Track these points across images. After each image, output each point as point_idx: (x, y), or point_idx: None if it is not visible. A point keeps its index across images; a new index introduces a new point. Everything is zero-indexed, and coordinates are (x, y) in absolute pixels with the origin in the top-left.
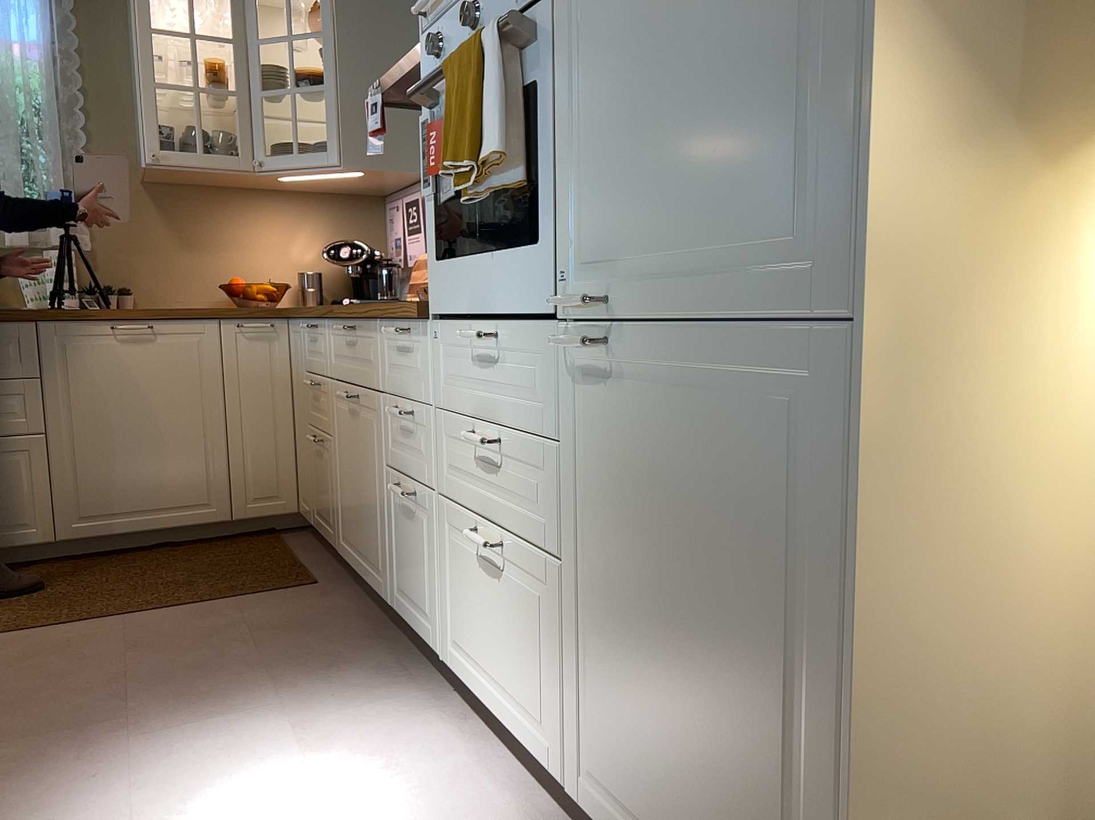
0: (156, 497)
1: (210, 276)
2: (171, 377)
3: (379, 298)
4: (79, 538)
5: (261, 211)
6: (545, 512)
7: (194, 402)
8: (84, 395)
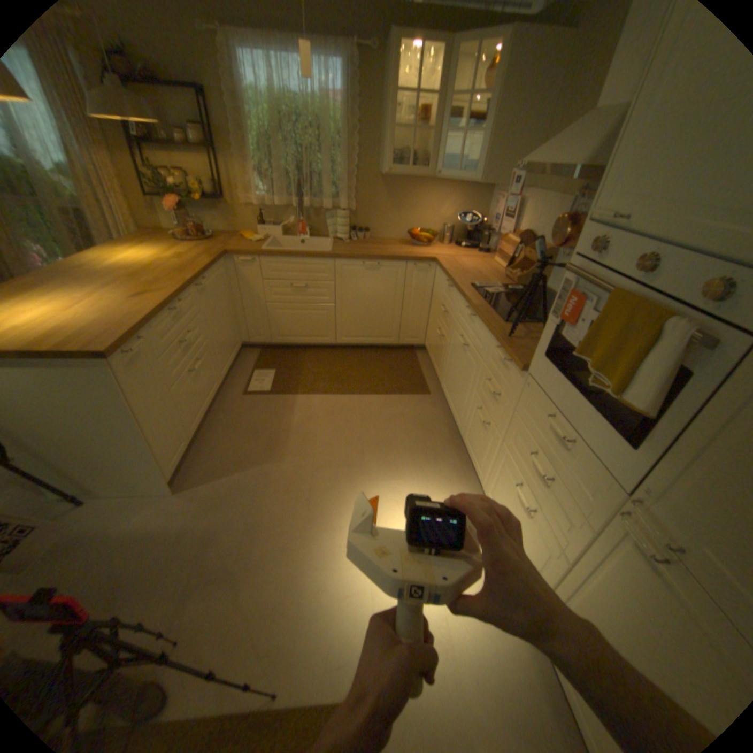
0: (371, 333)
1: (403, 224)
2: (383, 286)
3: (480, 248)
4: (343, 344)
5: (431, 190)
6: (566, 533)
7: (390, 298)
8: (349, 291)
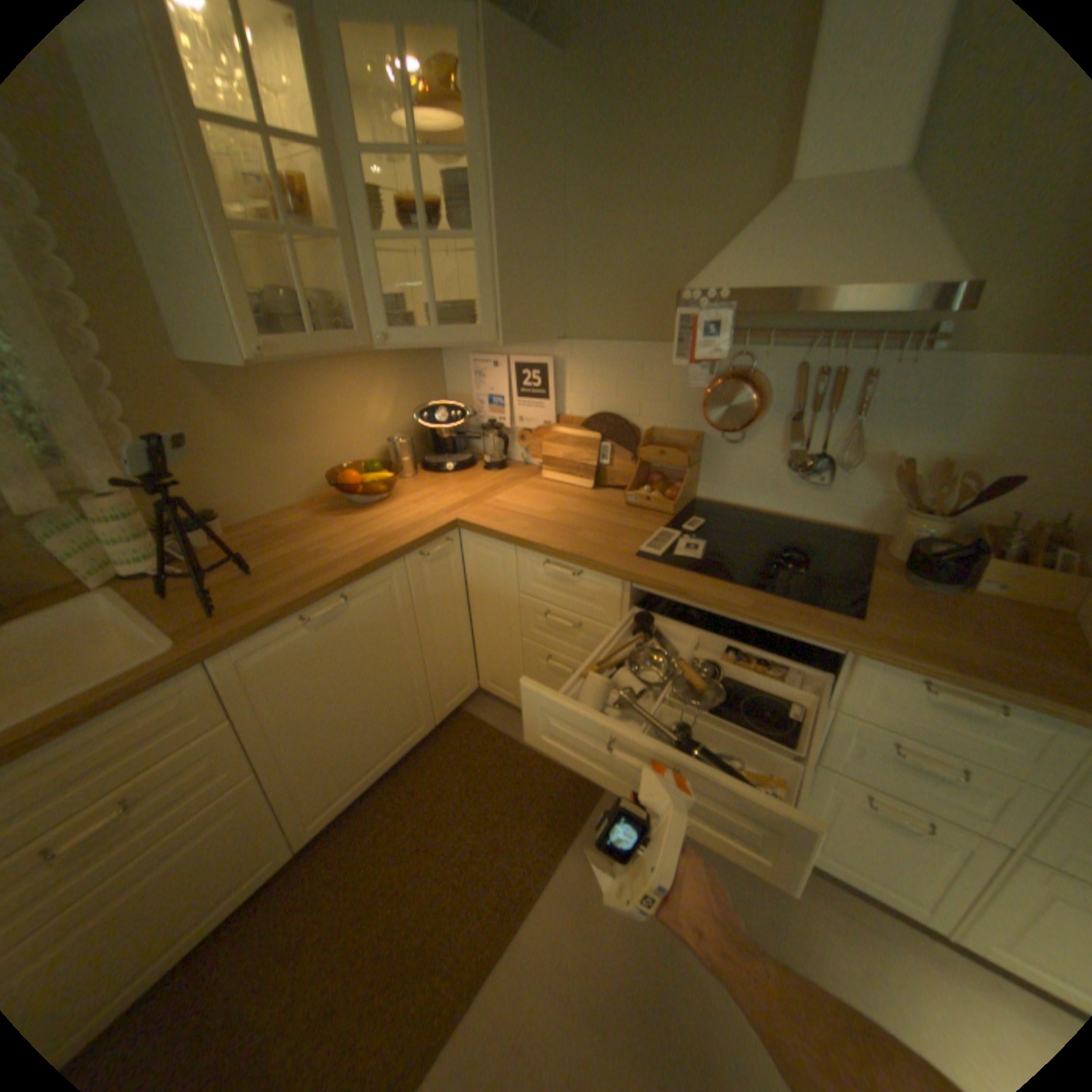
0: (377, 752)
1: (297, 467)
2: (371, 639)
3: (490, 464)
4: (317, 835)
5: (333, 376)
6: None
7: (395, 650)
8: (289, 707)
